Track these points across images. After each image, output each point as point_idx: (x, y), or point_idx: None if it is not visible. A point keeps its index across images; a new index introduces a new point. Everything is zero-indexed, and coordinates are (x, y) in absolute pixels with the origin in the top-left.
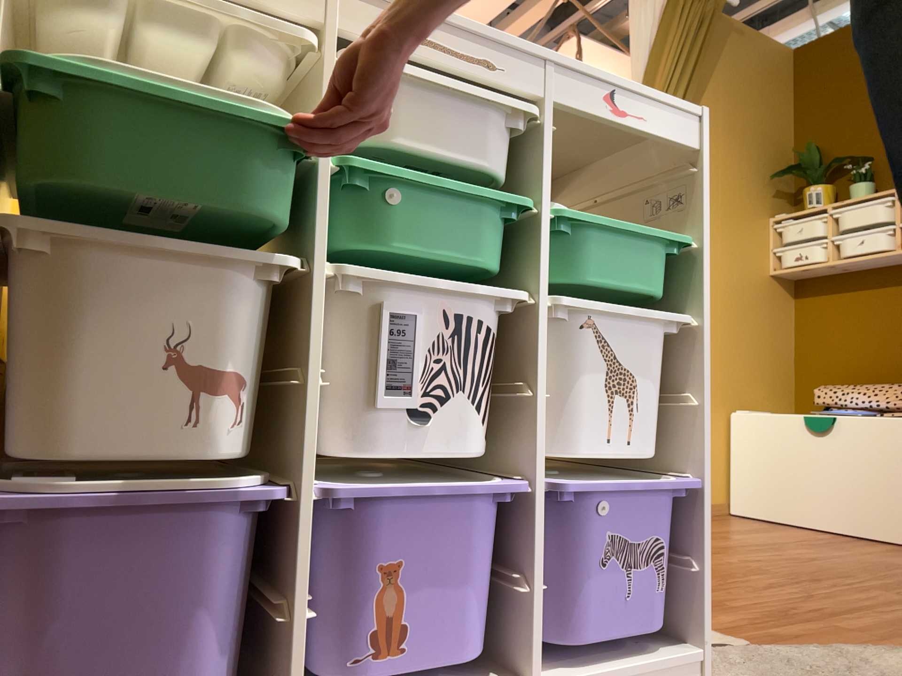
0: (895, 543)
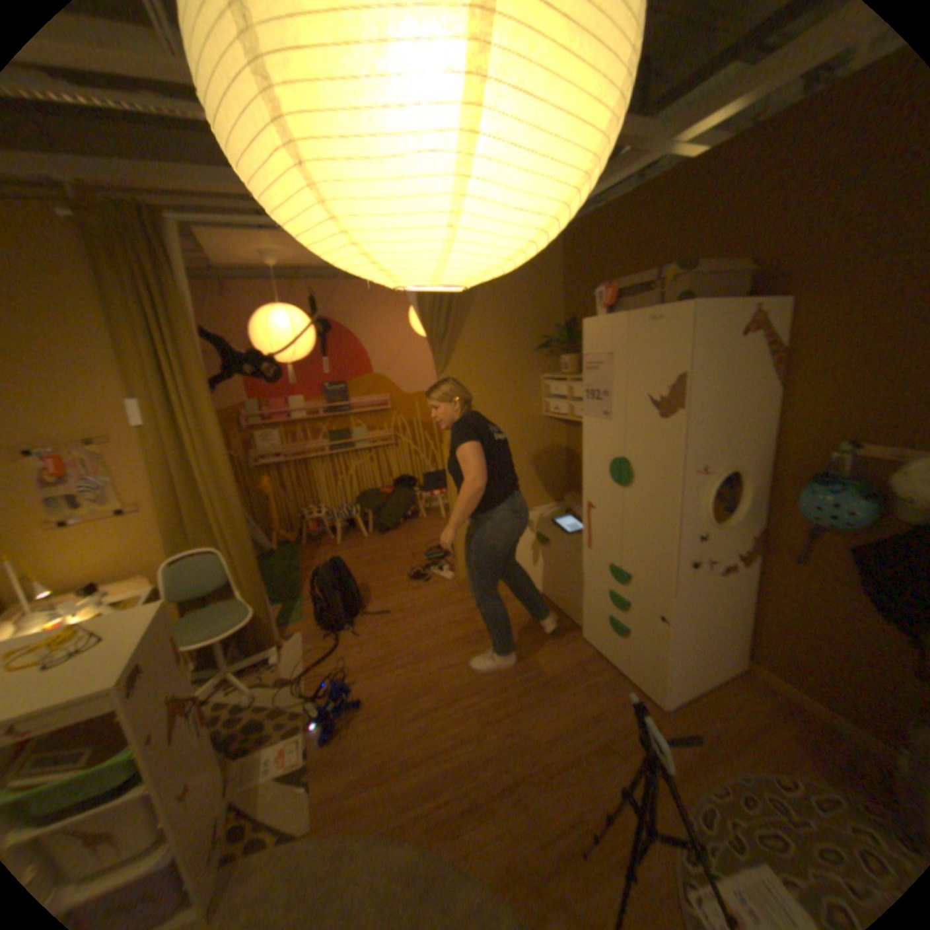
0: (573, 624)
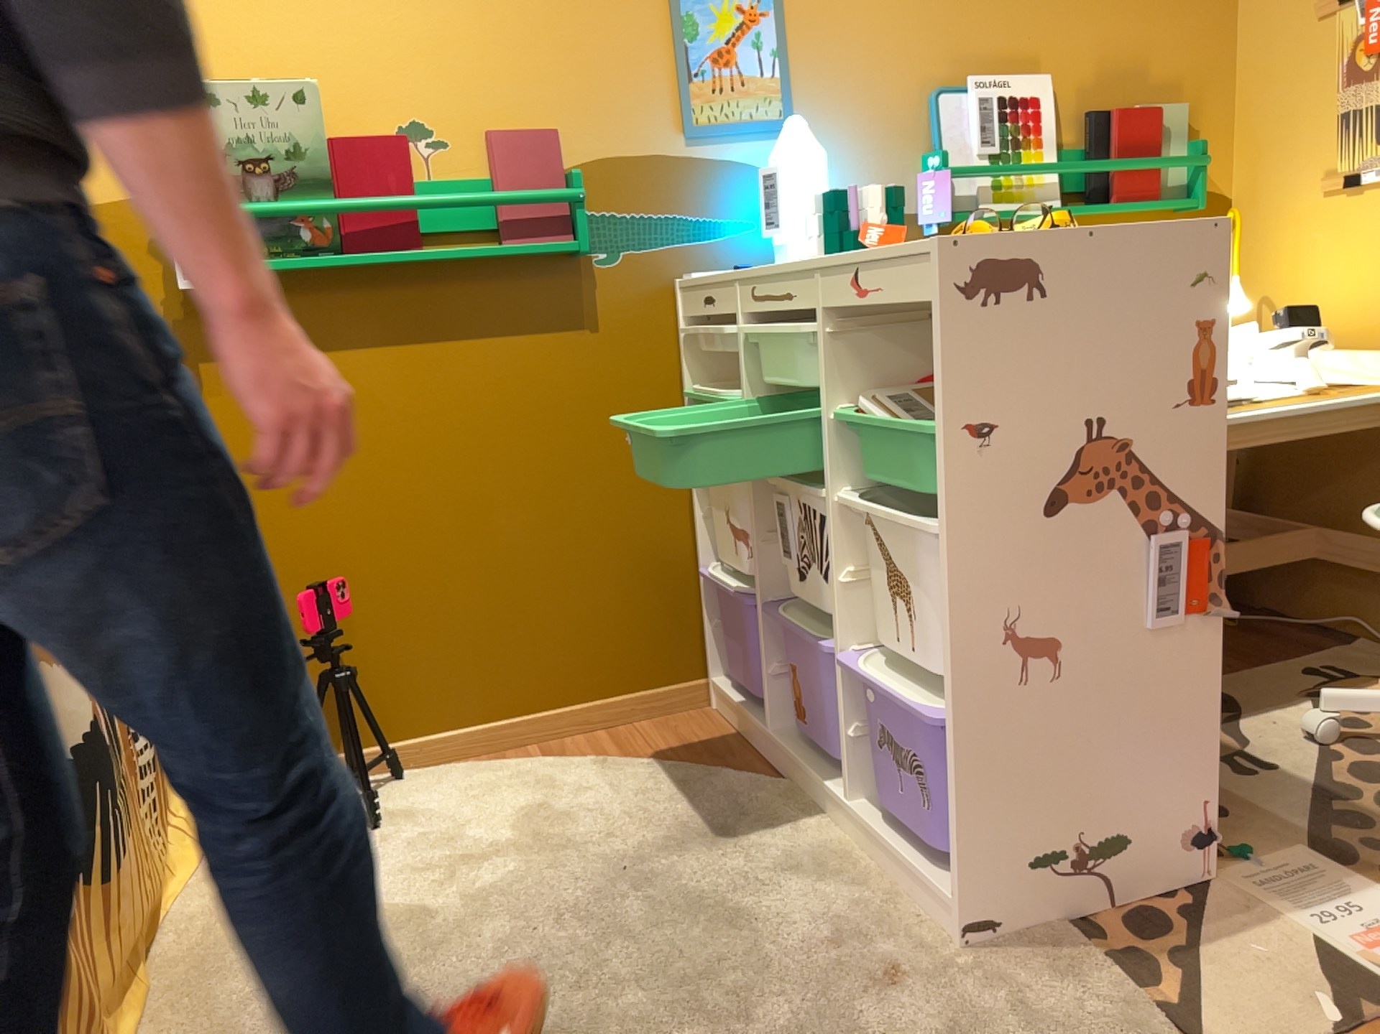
0: None
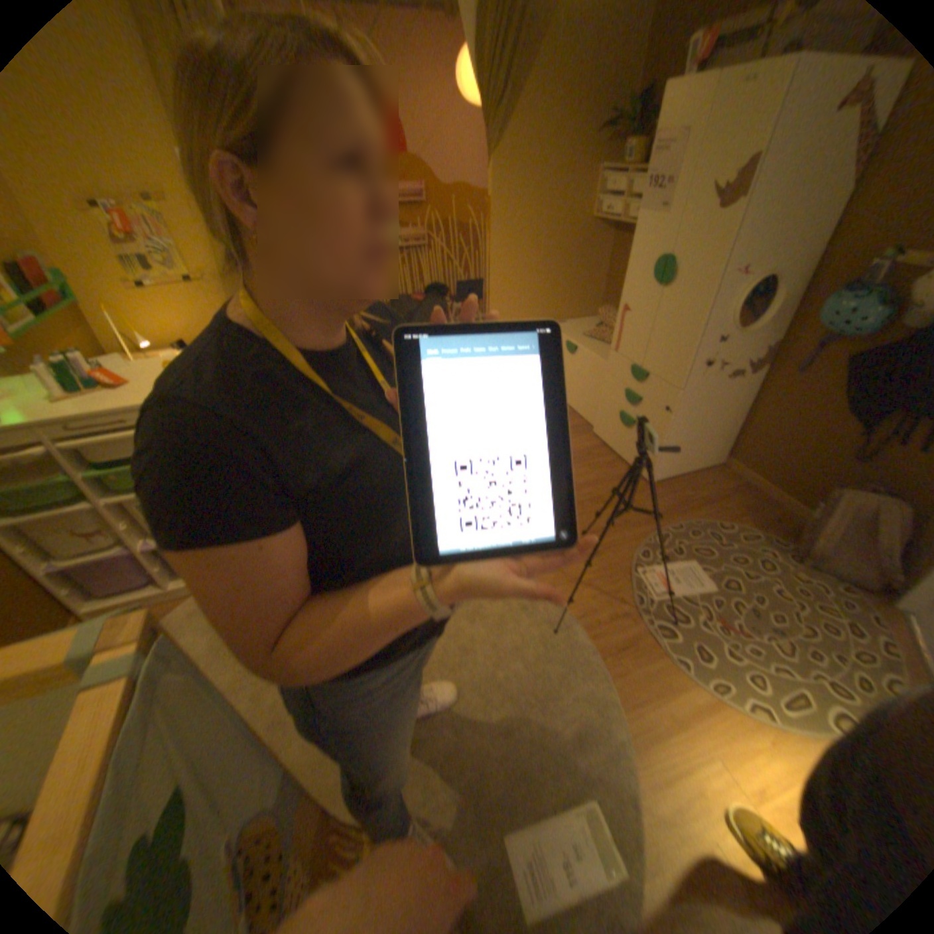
0: (586, 424)
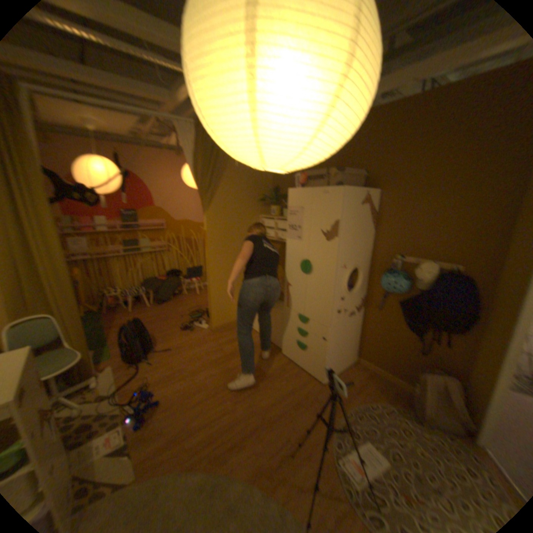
0: (277, 348)
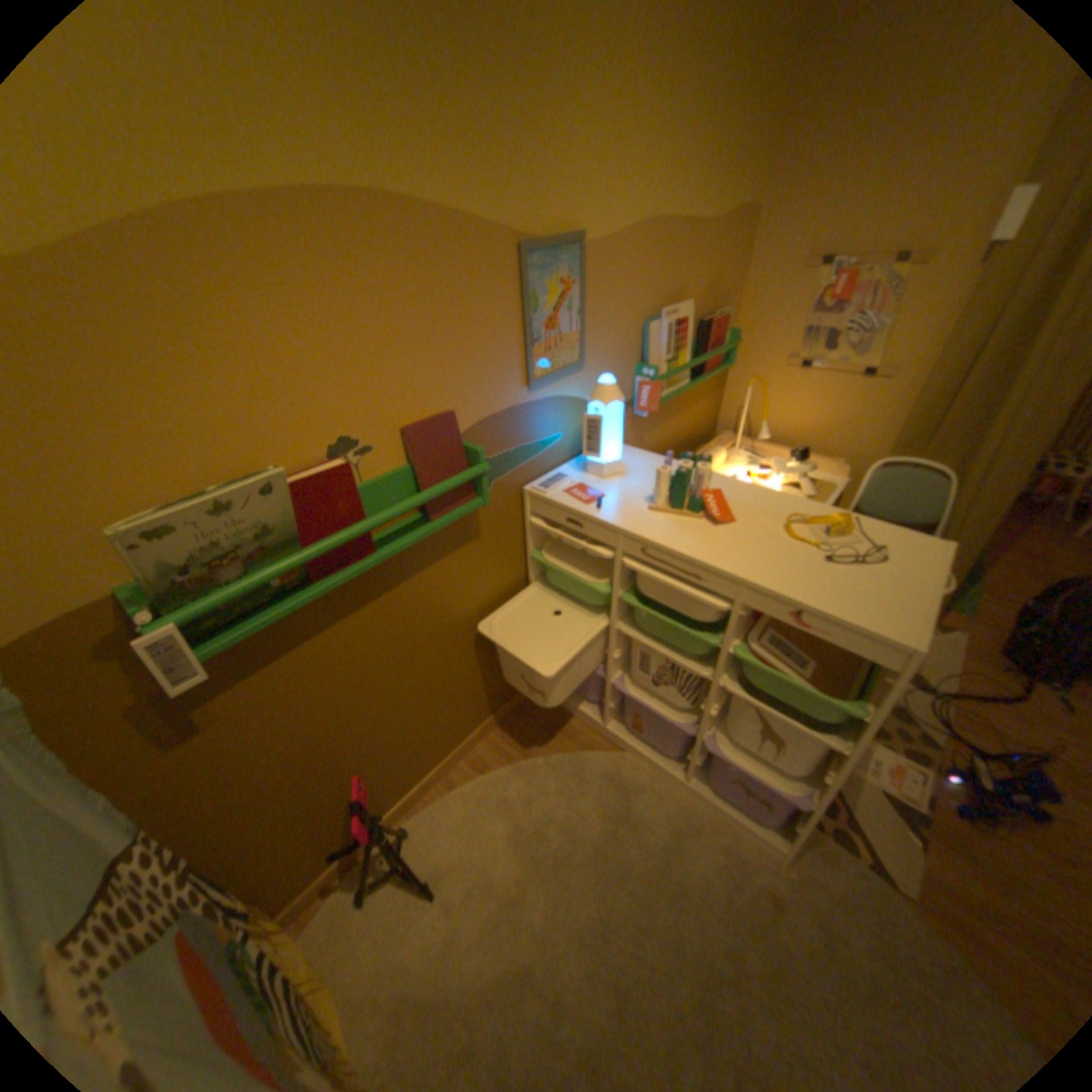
0: None
